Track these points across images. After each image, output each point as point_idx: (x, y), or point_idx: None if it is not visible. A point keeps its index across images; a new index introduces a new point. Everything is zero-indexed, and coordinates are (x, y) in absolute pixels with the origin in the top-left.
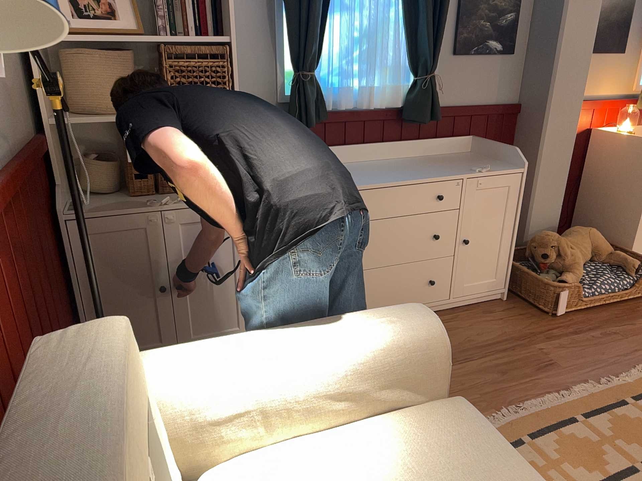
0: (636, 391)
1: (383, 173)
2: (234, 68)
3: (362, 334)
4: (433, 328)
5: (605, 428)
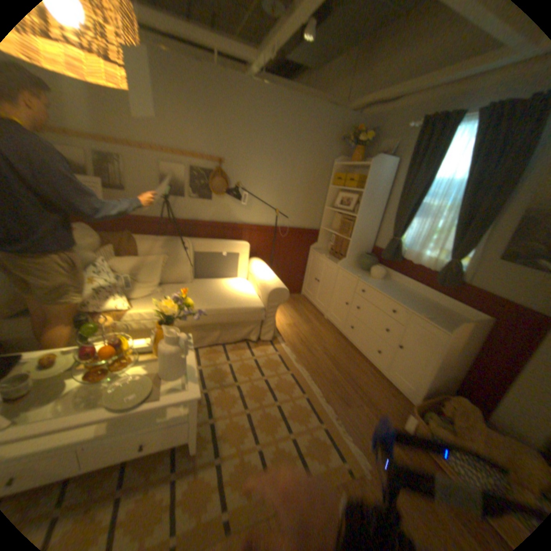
0: (334, 437)
1: (393, 290)
2: (355, 225)
3: (268, 279)
4: (272, 288)
5: (300, 404)
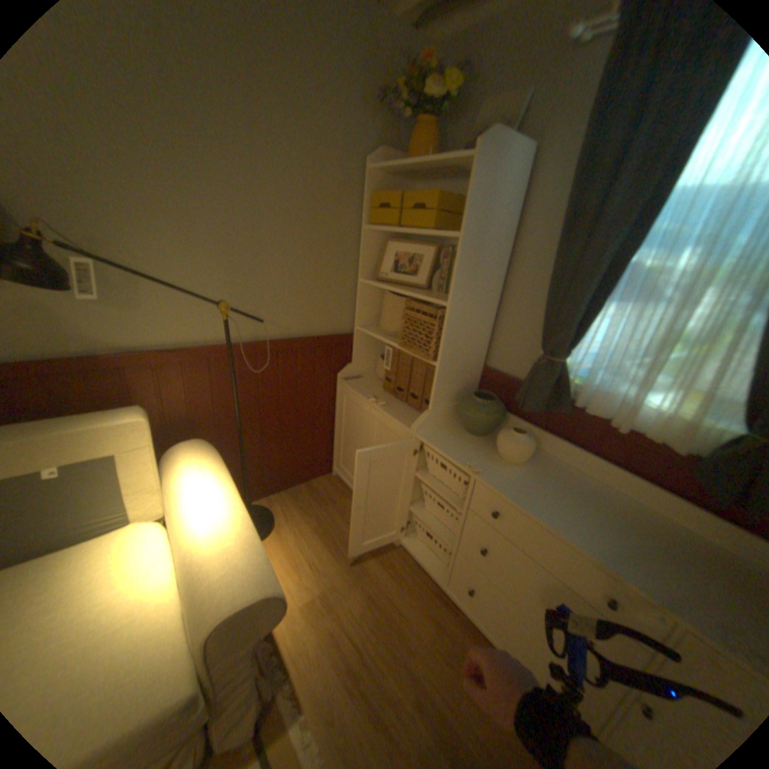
0: None
1: (578, 511)
2: (446, 329)
3: (210, 555)
4: (219, 617)
5: None
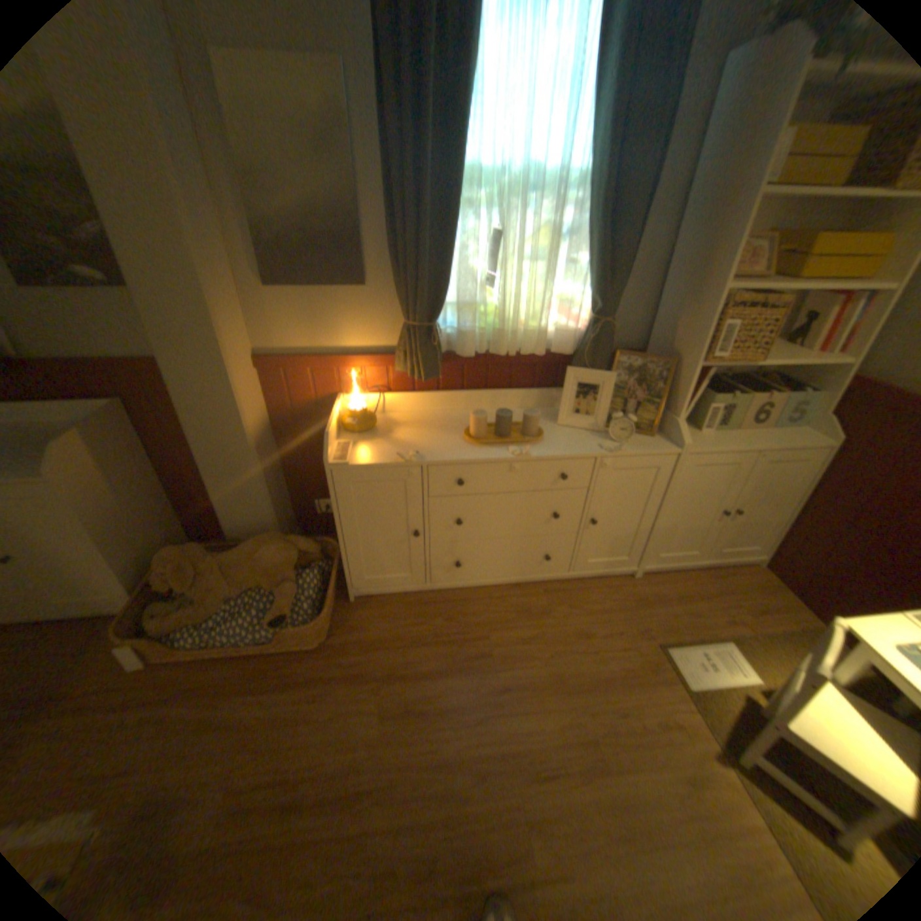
0: None
1: None
2: None
3: None
4: None
5: None
